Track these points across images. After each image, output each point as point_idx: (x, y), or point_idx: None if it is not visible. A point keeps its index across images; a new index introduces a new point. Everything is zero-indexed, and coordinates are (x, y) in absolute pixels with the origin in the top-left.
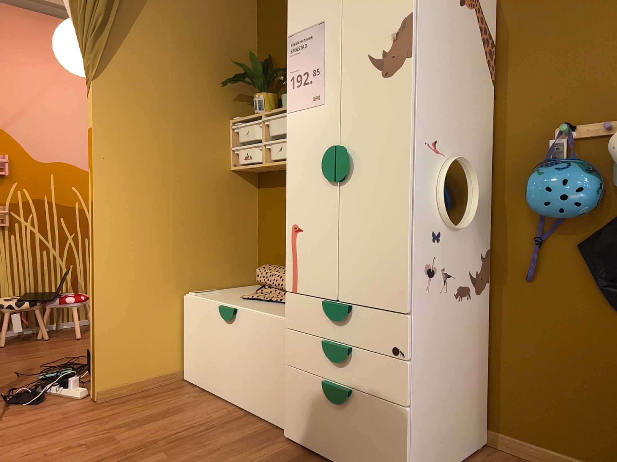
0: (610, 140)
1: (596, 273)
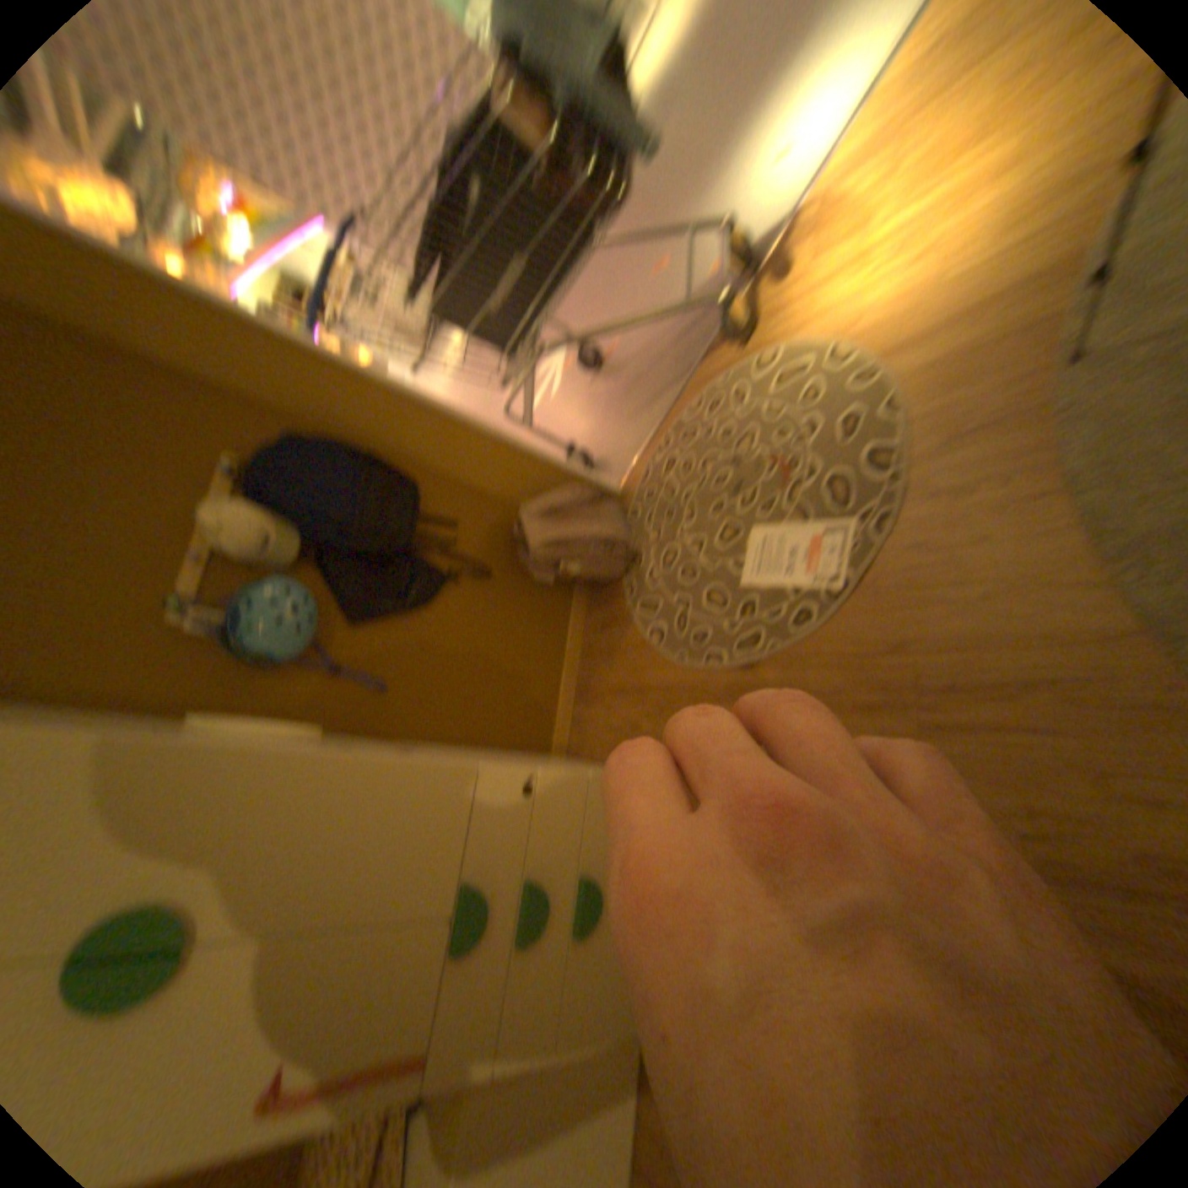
0: (227, 546)
1: (392, 606)
